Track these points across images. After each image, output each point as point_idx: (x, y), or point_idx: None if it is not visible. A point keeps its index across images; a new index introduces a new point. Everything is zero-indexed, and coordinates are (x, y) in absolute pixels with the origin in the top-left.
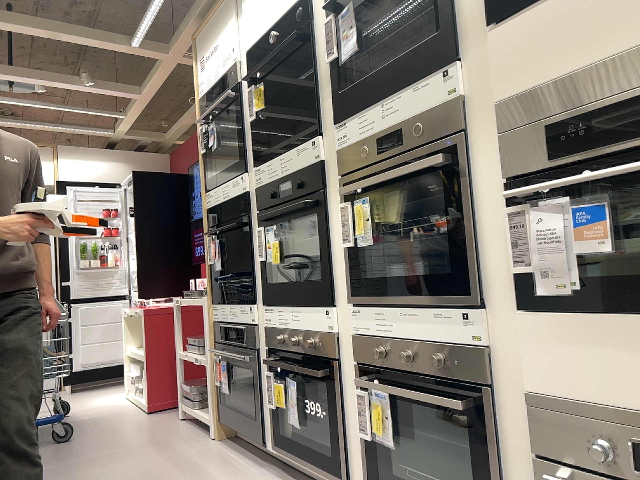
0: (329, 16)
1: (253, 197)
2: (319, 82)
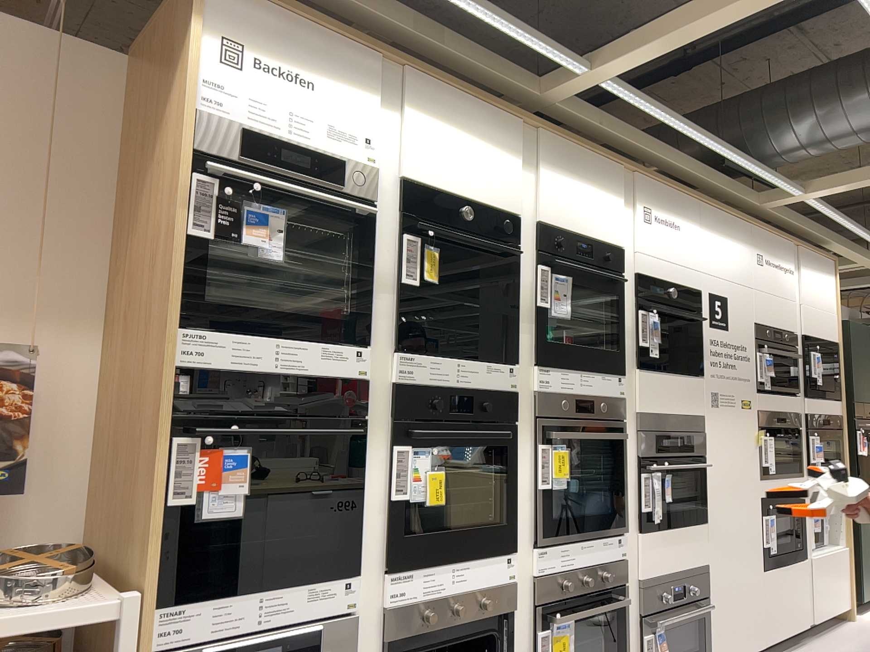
0: (543, 269)
1: (382, 391)
2: (515, 312)
